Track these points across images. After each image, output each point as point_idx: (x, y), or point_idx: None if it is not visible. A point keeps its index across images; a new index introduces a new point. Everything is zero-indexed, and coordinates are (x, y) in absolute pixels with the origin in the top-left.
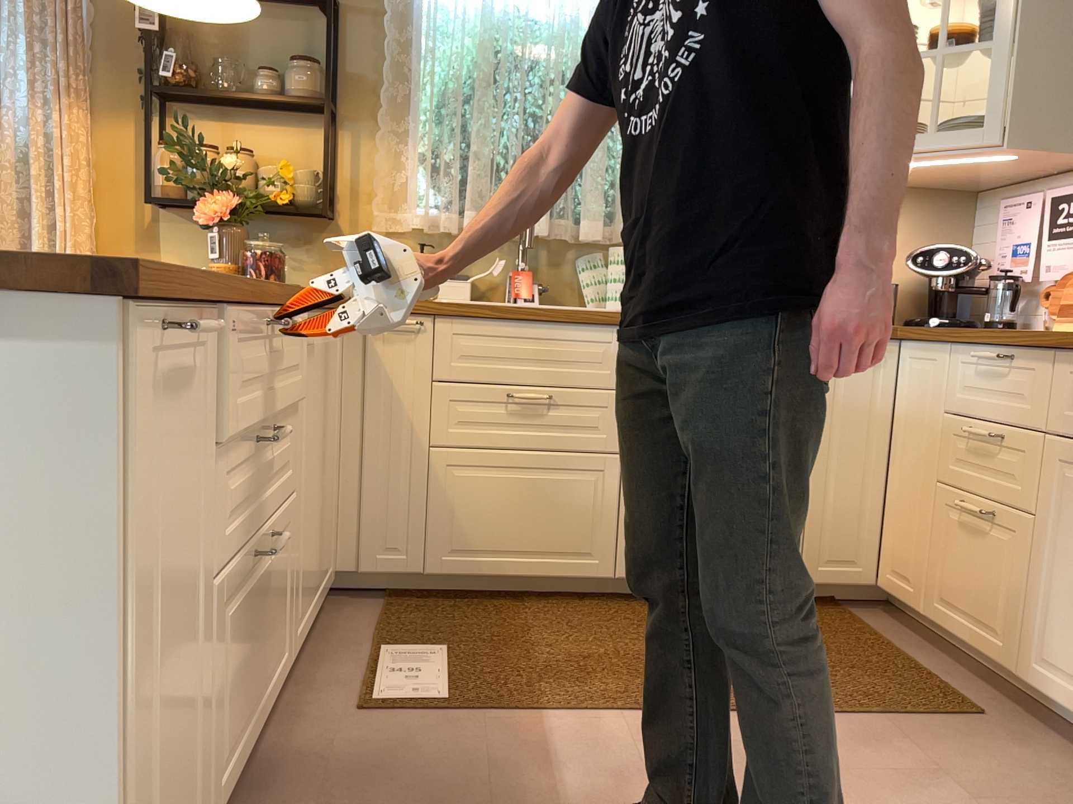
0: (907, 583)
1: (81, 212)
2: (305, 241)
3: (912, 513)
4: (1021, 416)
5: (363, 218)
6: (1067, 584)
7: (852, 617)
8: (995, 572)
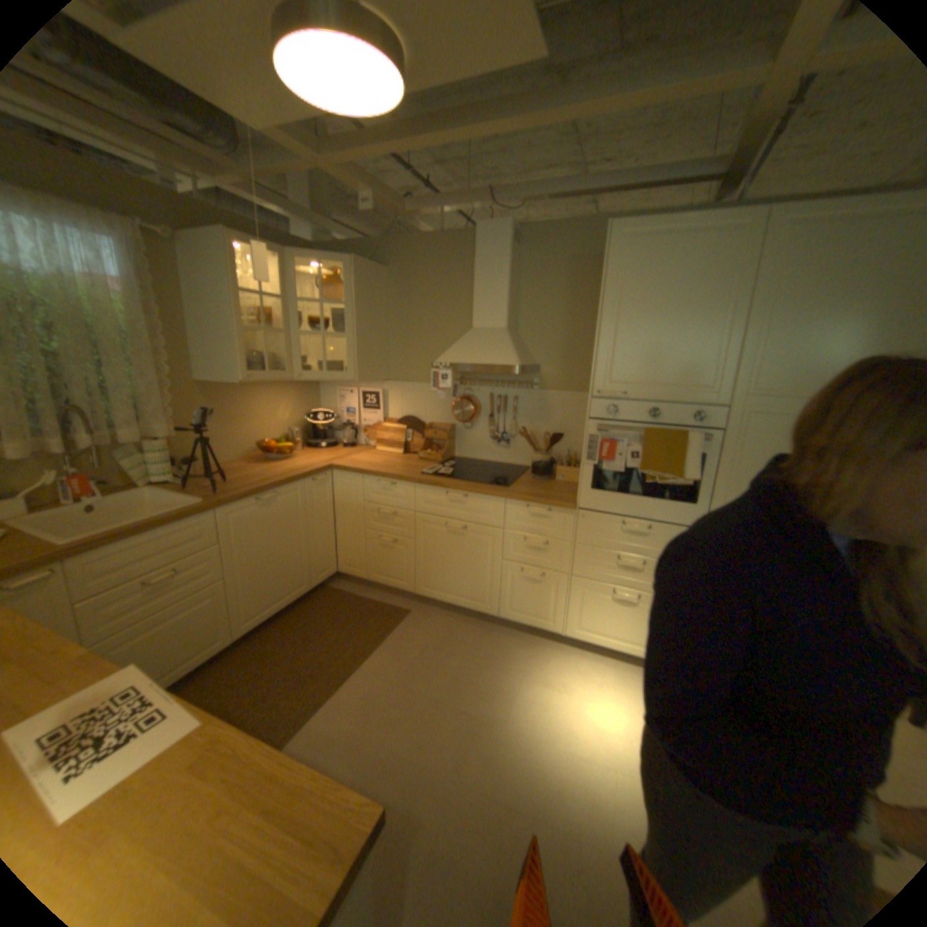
0: (354, 569)
1: None
2: None
3: (351, 542)
4: (402, 505)
5: None
6: (430, 561)
7: (333, 591)
8: (399, 560)
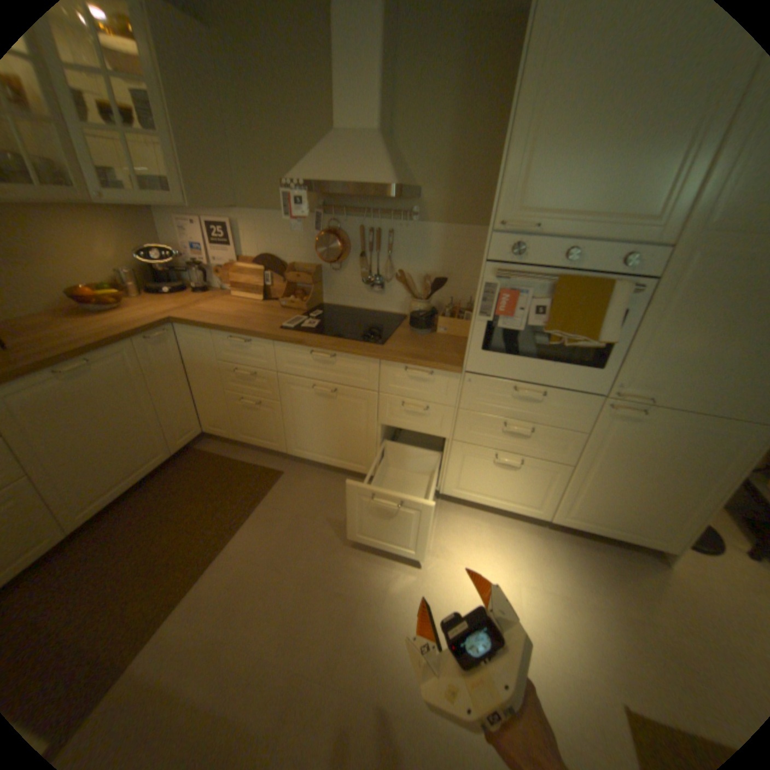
0: (219, 430)
1: None
2: None
3: (212, 403)
4: (262, 365)
5: None
6: (300, 423)
7: (200, 453)
8: (266, 422)
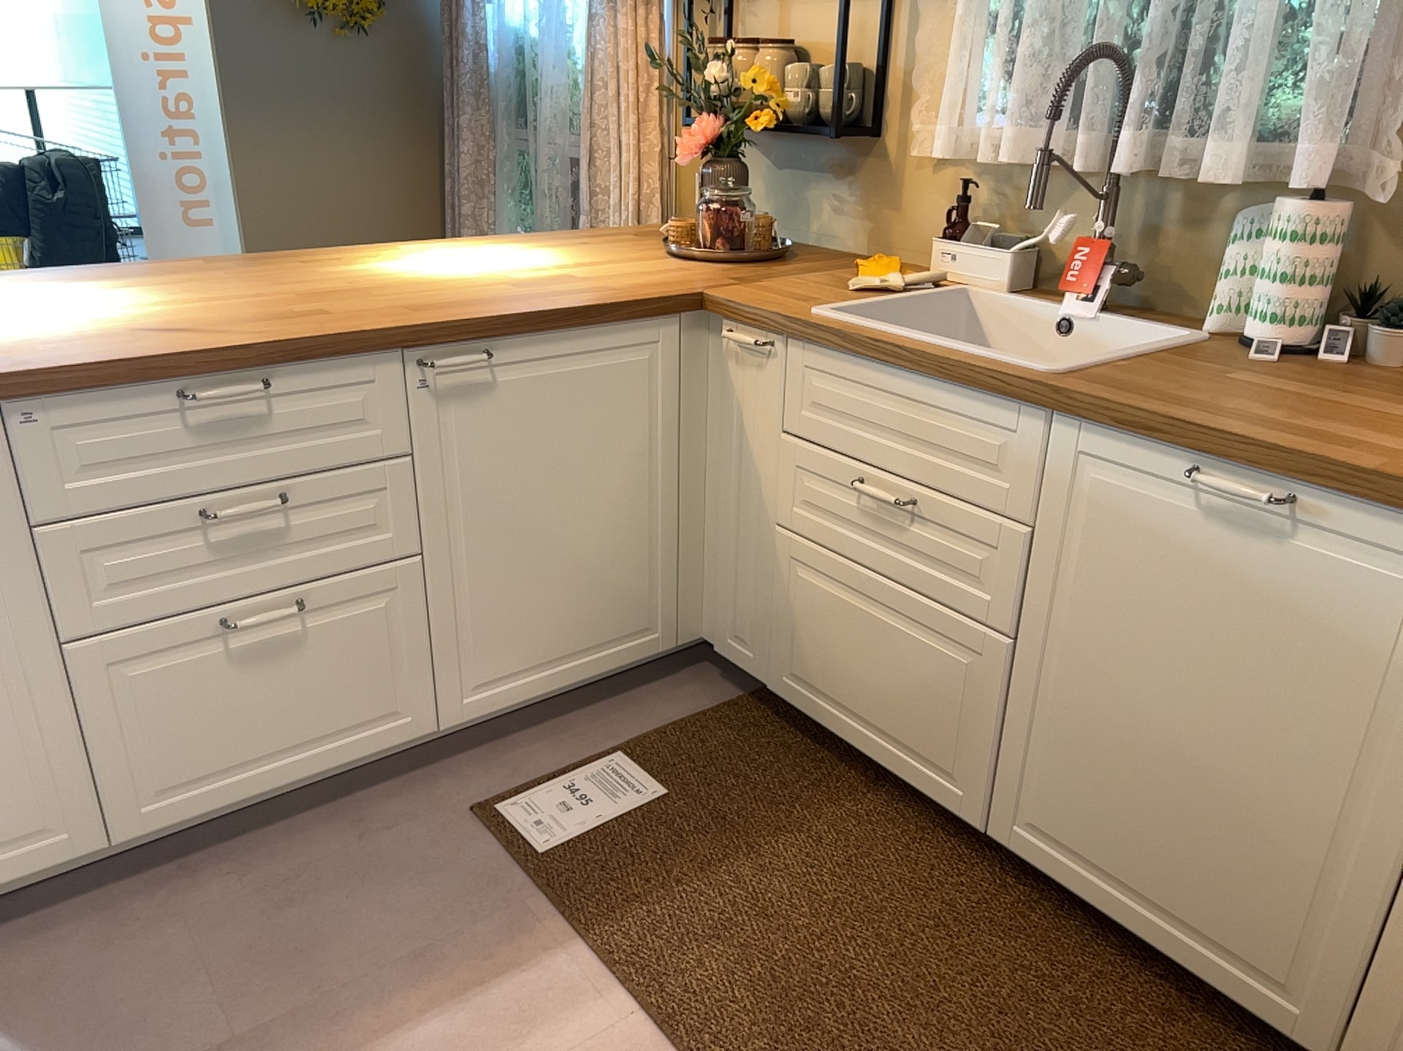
0: None
1: (646, 136)
2: (844, 173)
3: None
4: None
5: (909, 135)
6: None
7: None
8: None
